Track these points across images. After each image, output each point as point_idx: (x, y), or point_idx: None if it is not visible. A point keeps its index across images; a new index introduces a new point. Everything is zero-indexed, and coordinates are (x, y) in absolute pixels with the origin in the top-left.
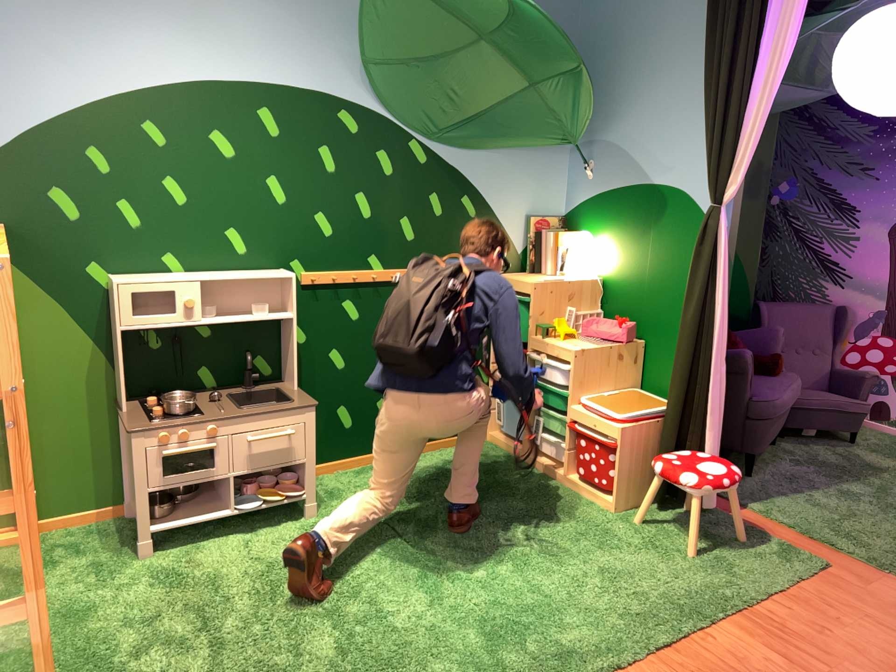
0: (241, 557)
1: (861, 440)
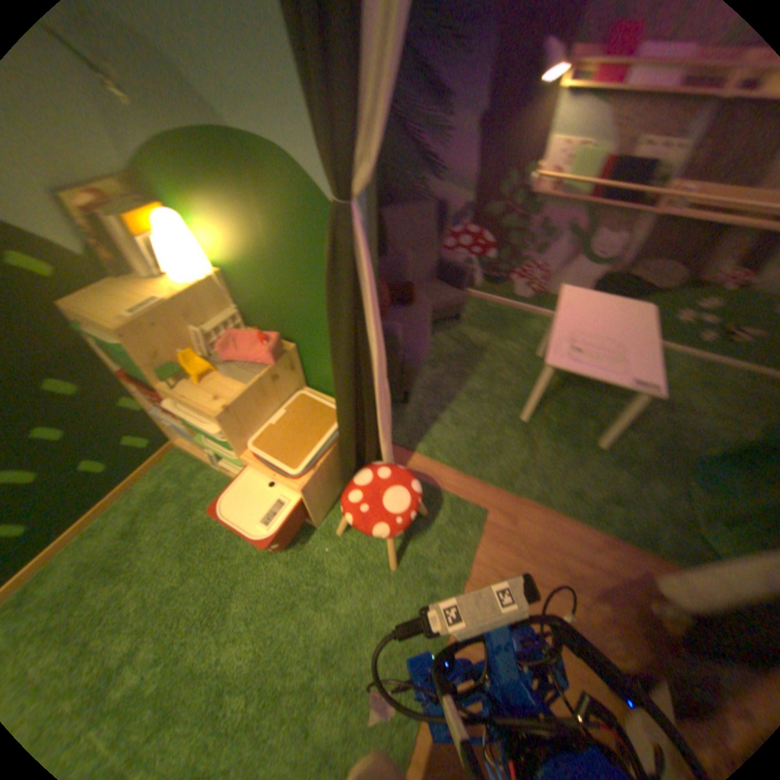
0: None
1: (468, 314)
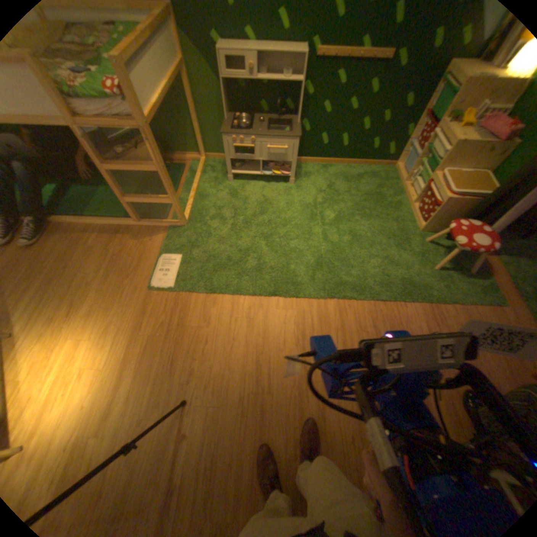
0: (256, 194)
1: None
